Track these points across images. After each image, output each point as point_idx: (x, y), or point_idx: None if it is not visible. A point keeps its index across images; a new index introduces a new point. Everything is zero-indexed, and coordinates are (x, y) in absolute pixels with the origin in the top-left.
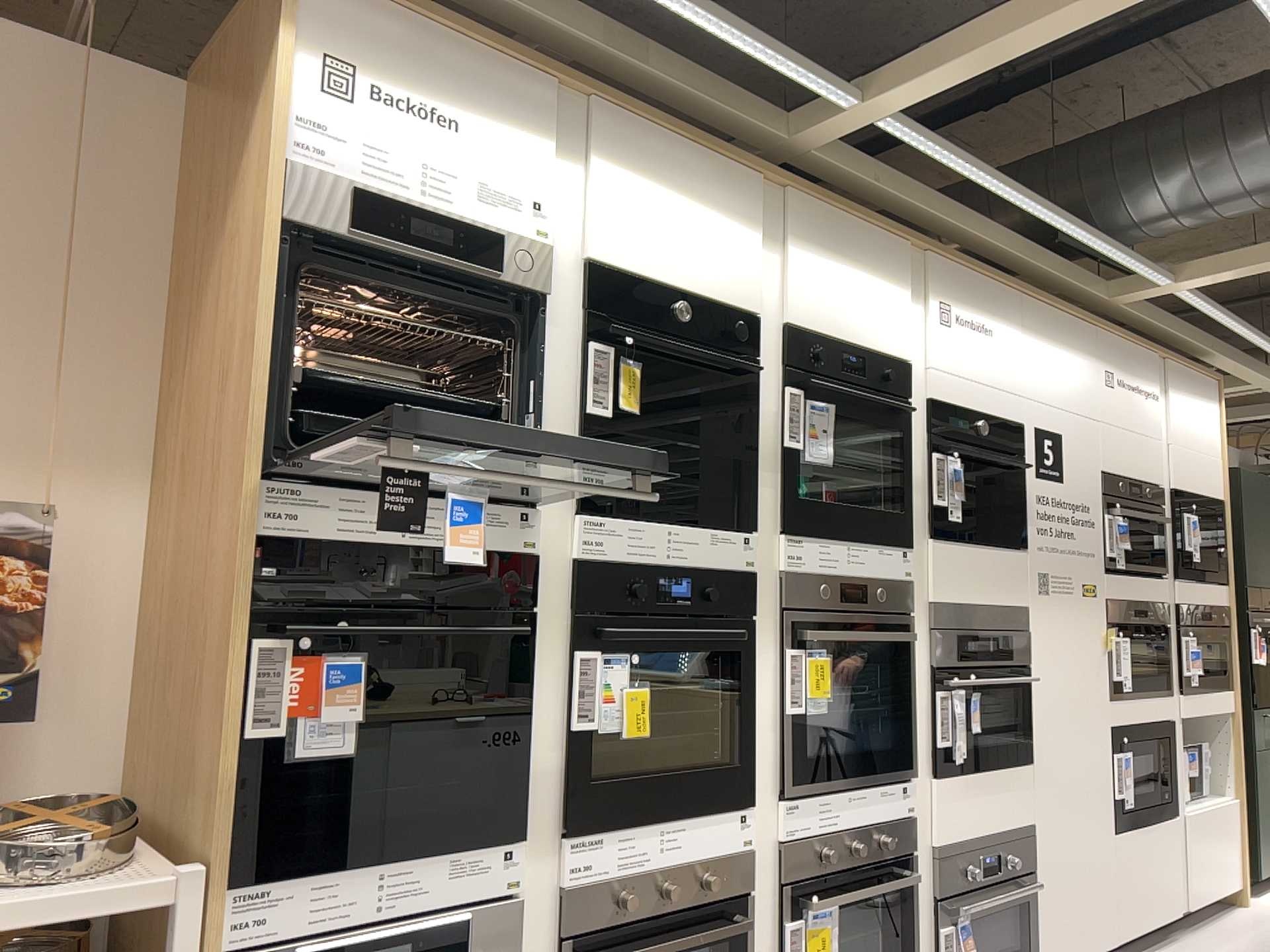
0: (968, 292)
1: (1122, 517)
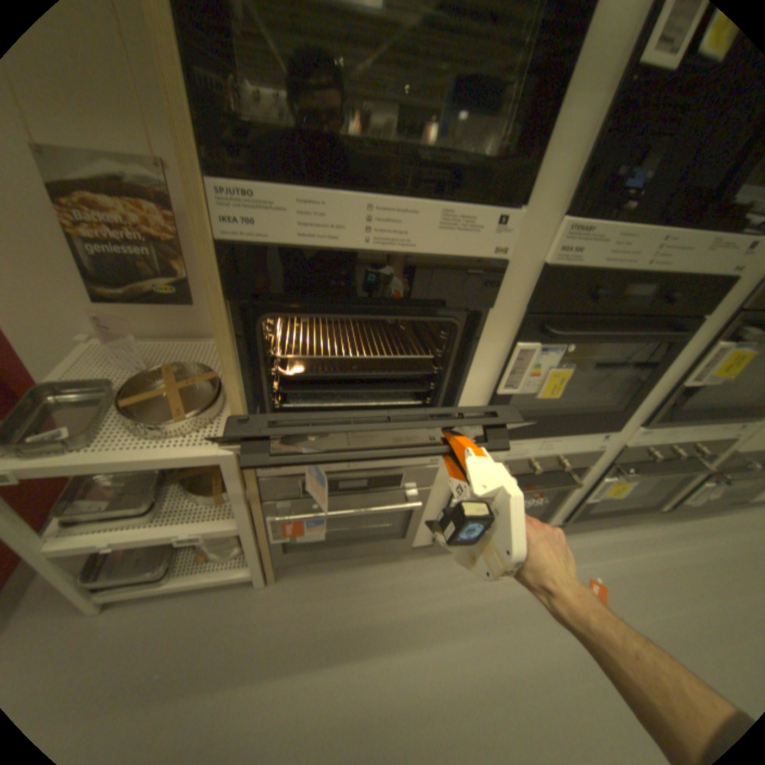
0: None
1: None
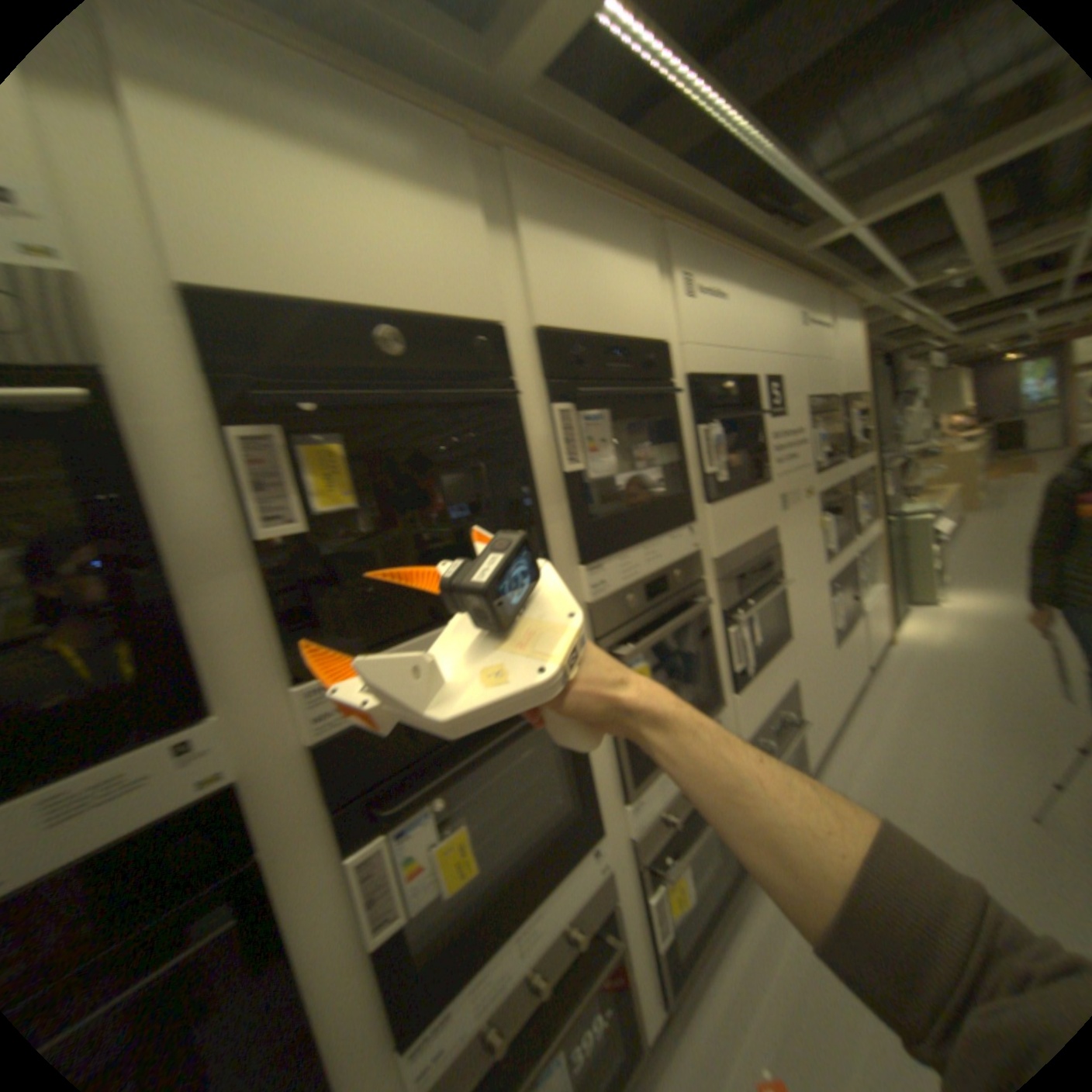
0: (716, 252)
1: (832, 427)
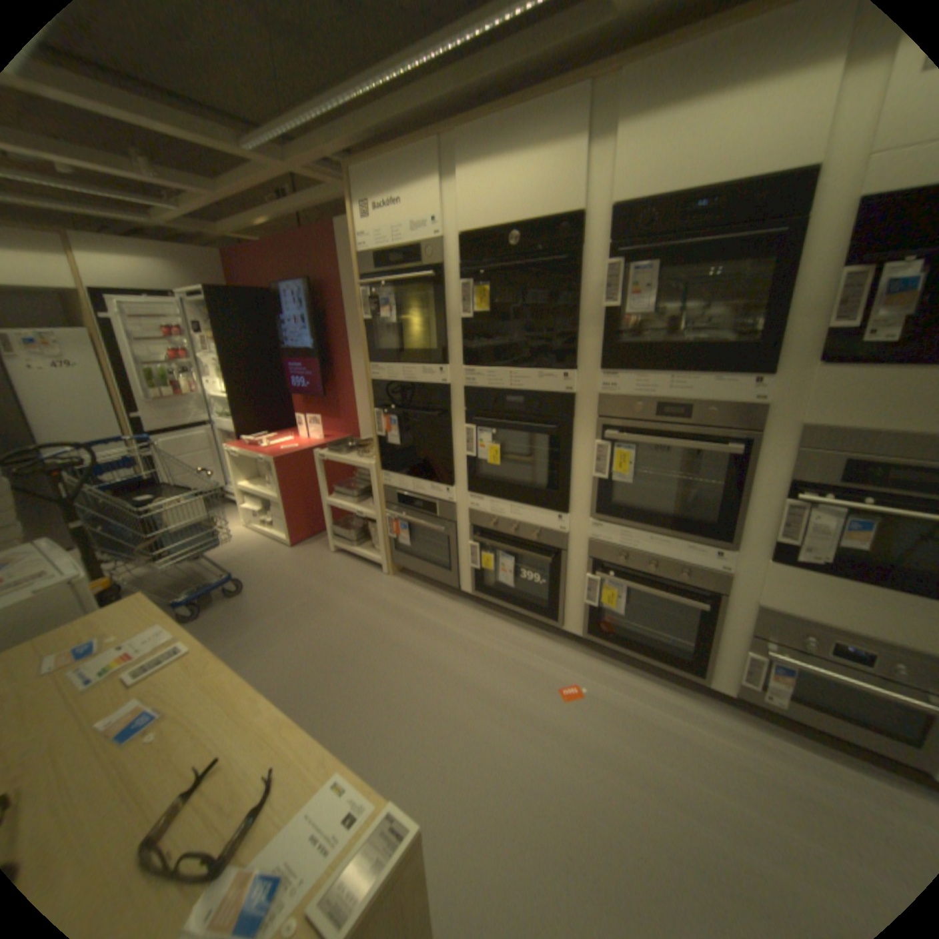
0: None
1: None
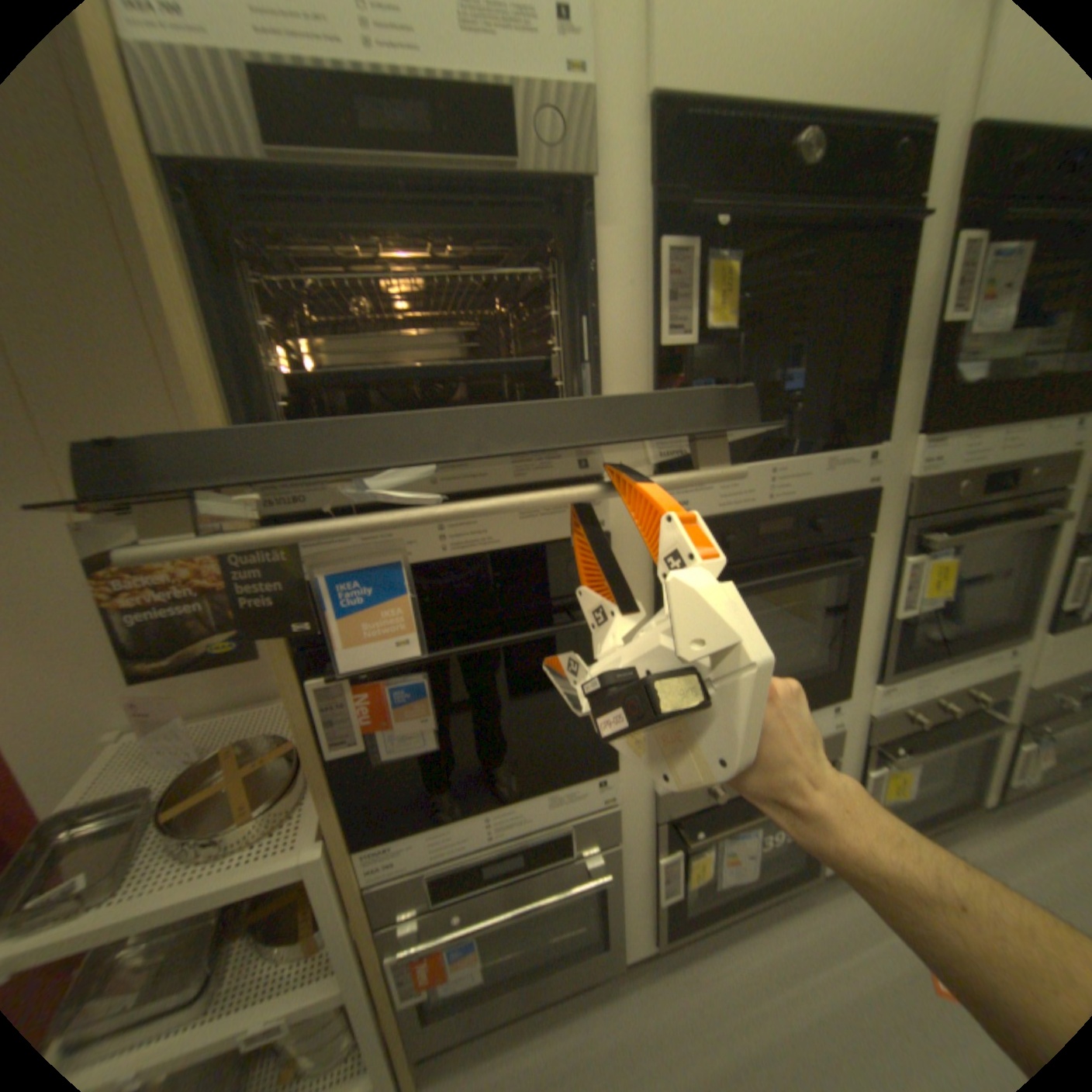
0: None
1: None
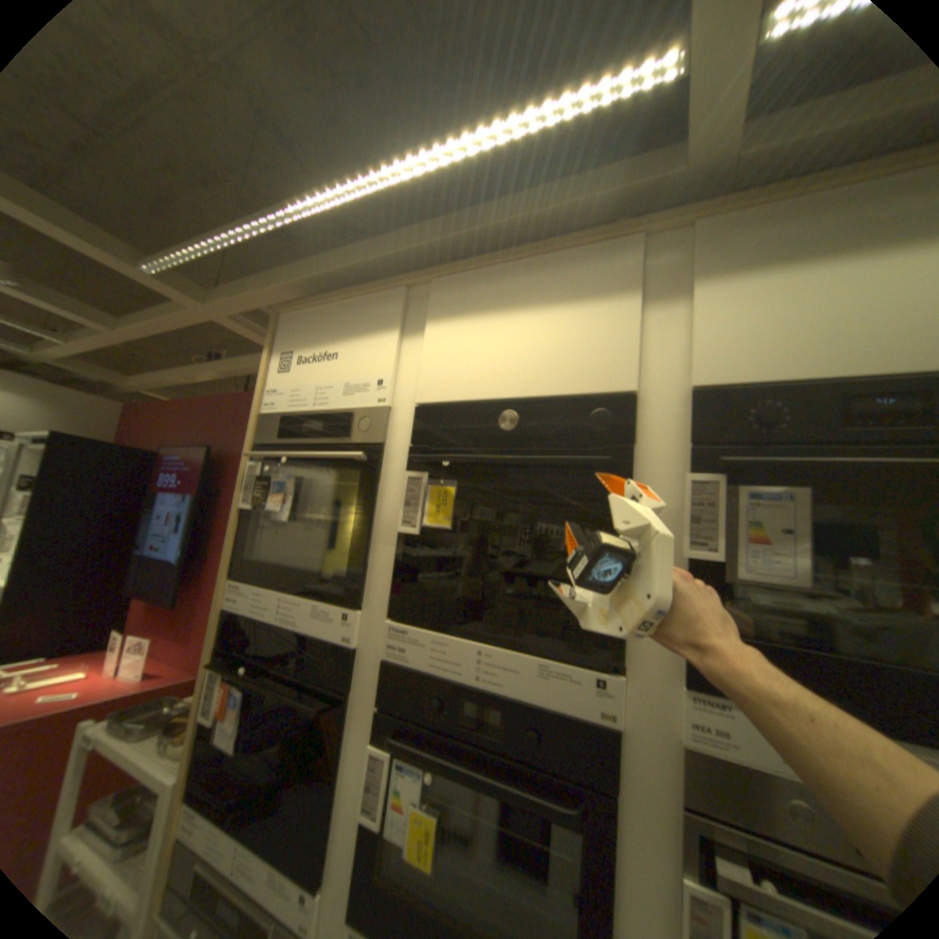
0: None
1: None
